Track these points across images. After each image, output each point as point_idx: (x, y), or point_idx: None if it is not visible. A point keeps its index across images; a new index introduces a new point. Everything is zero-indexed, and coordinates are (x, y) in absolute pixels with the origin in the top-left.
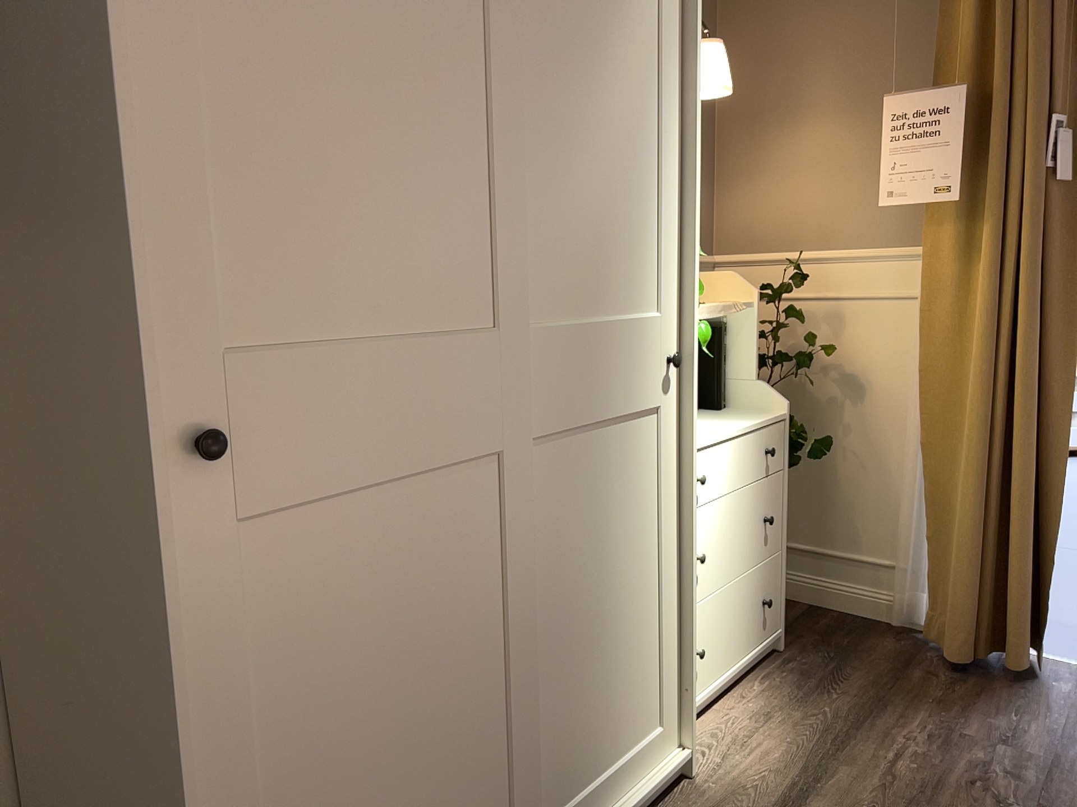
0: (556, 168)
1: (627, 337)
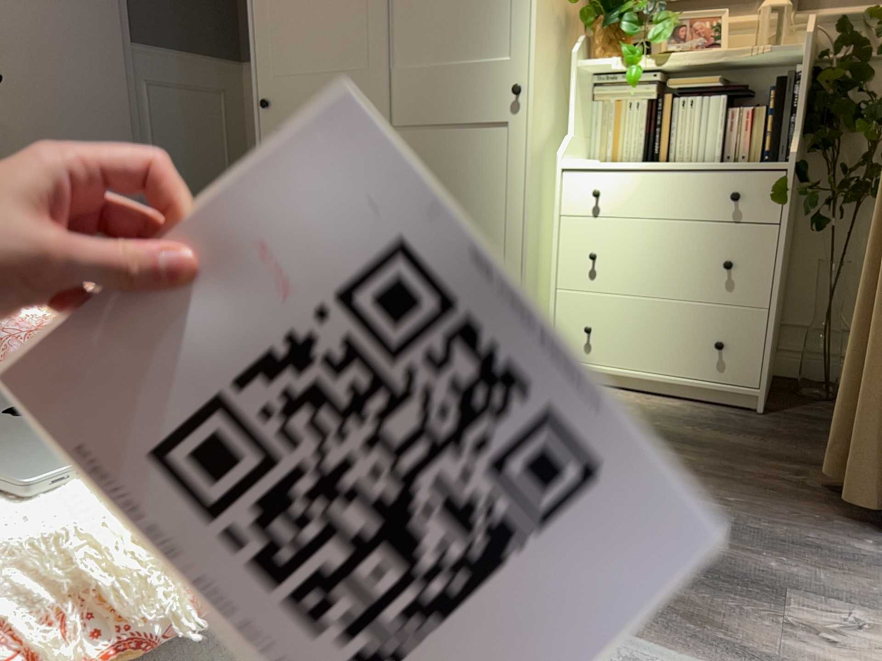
0: None
1: (474, 76)
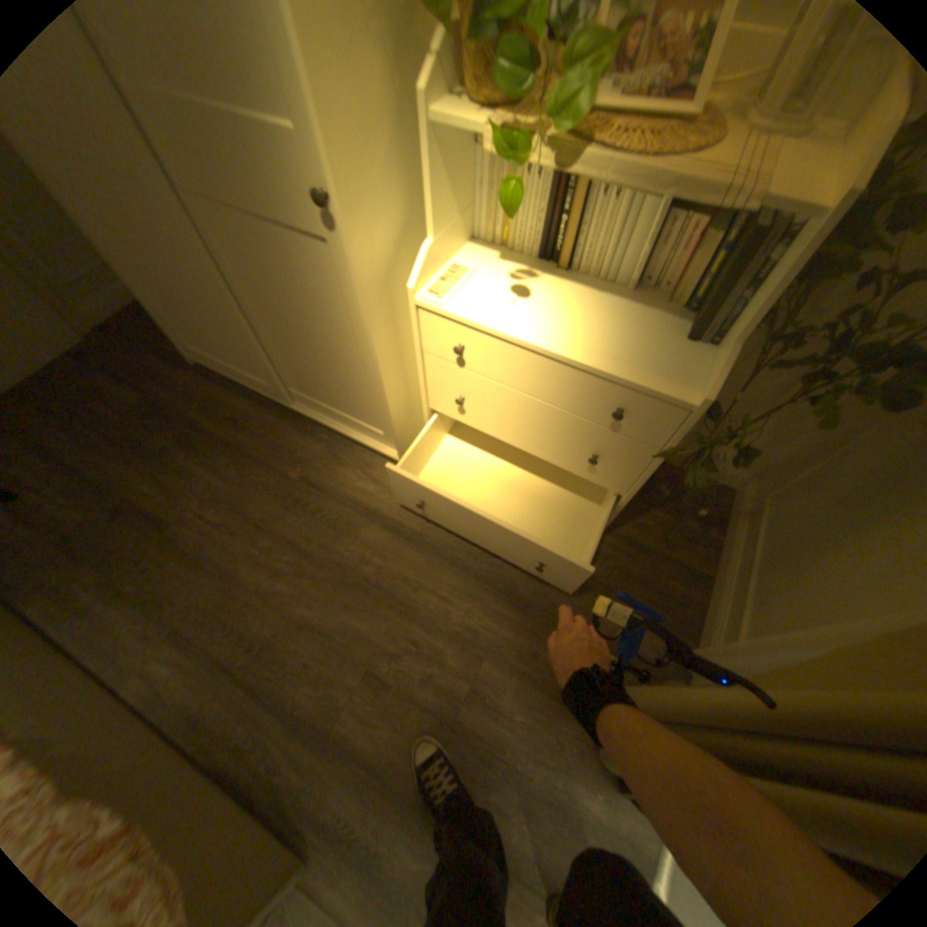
0: None
1: (247, 142)
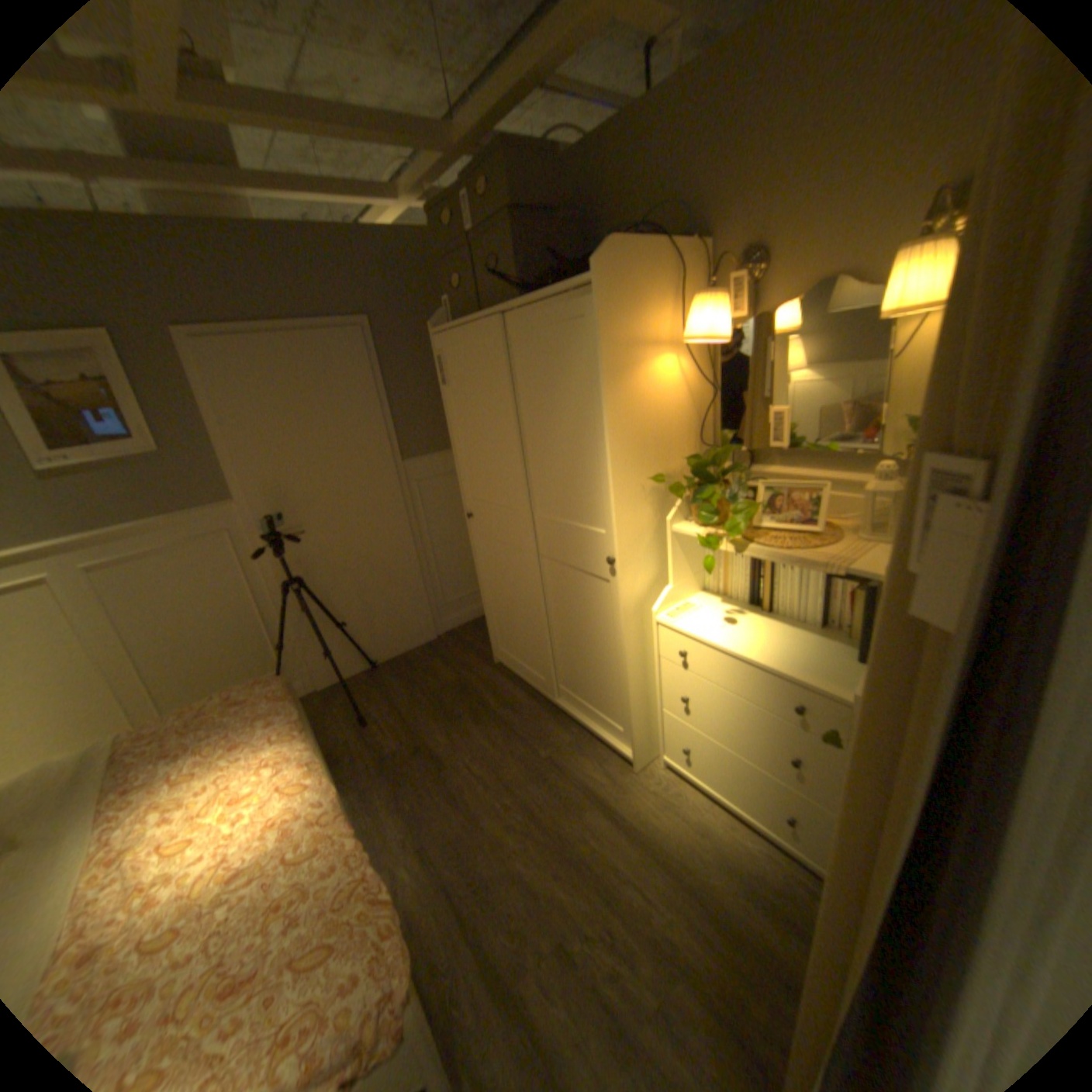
0: (541, 458)
1: (581, 538)
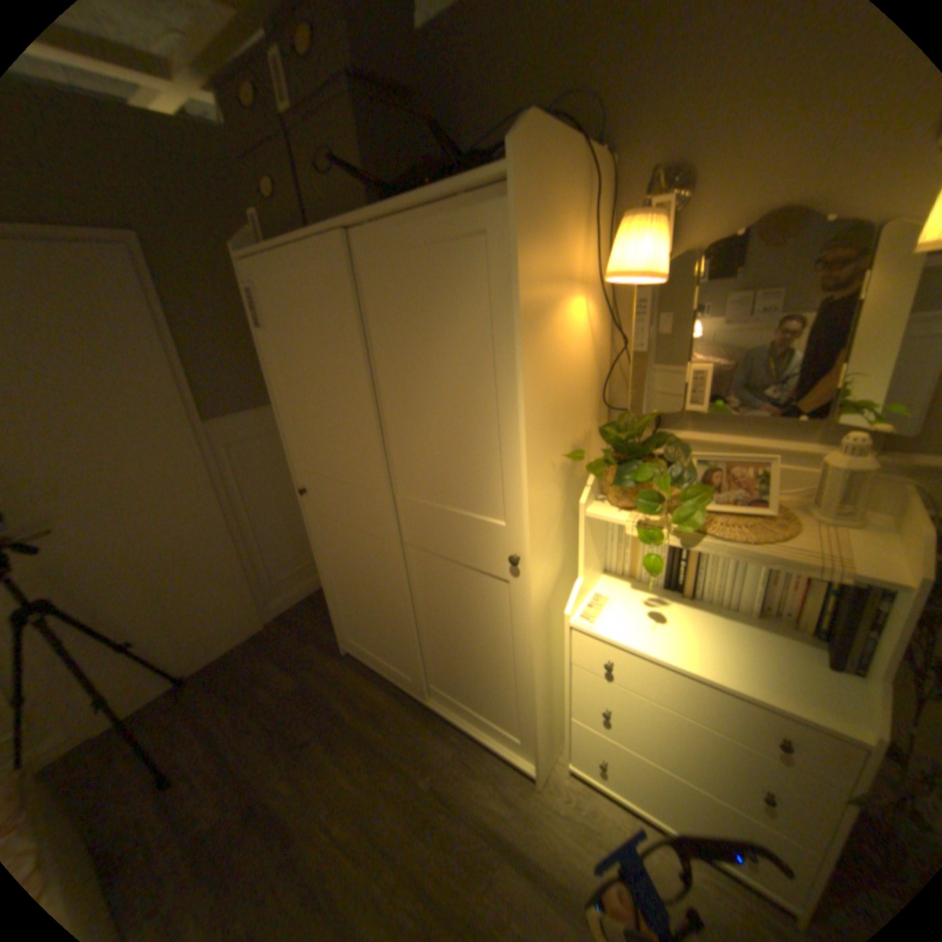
0: (407, 424)
1: (467, 527)
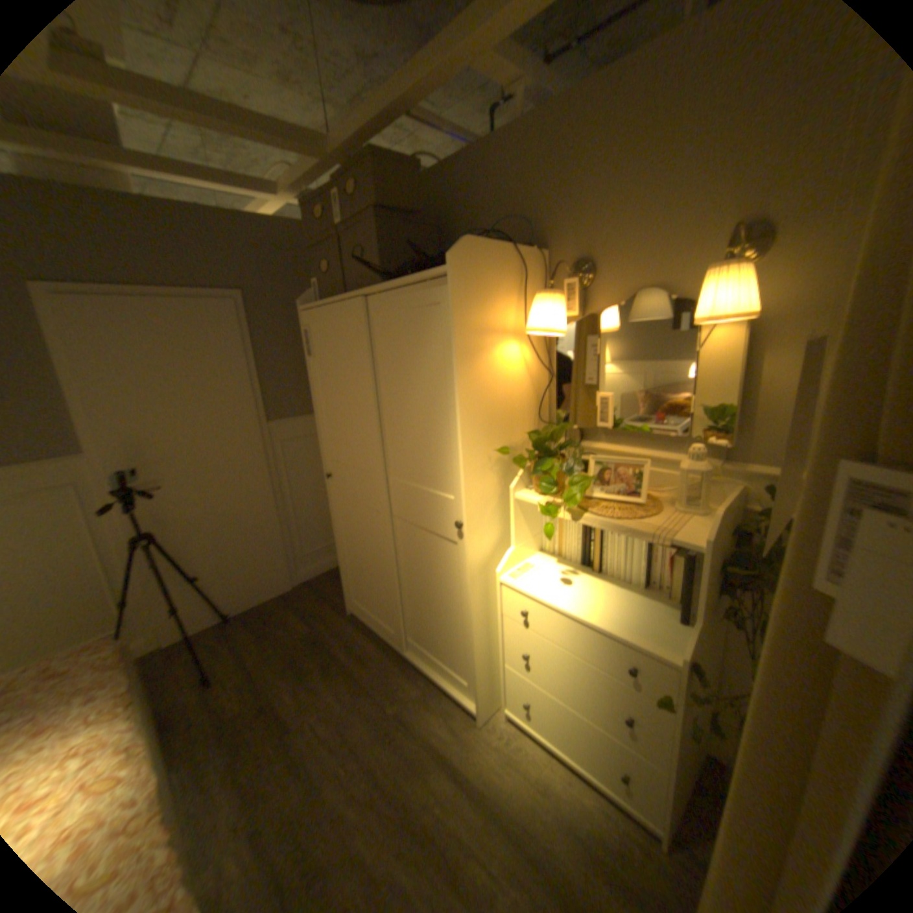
0: (397, 427)
1: (431, 502)
